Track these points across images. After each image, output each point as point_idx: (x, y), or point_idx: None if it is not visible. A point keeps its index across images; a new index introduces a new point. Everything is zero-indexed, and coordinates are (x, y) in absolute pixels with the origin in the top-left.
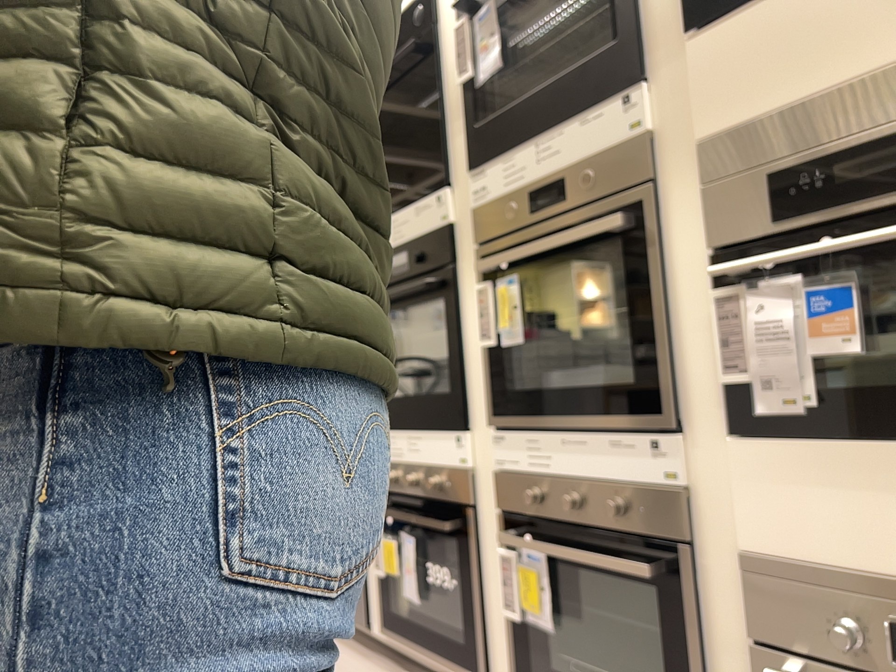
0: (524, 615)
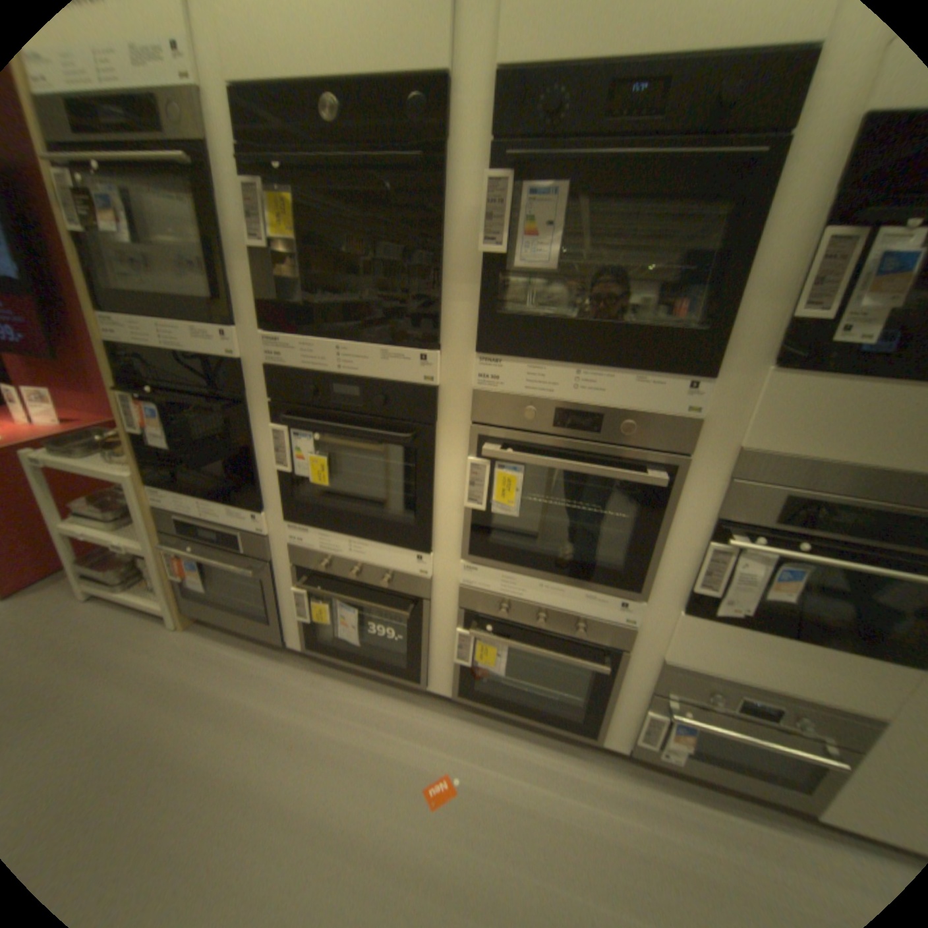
0: (474, 663)
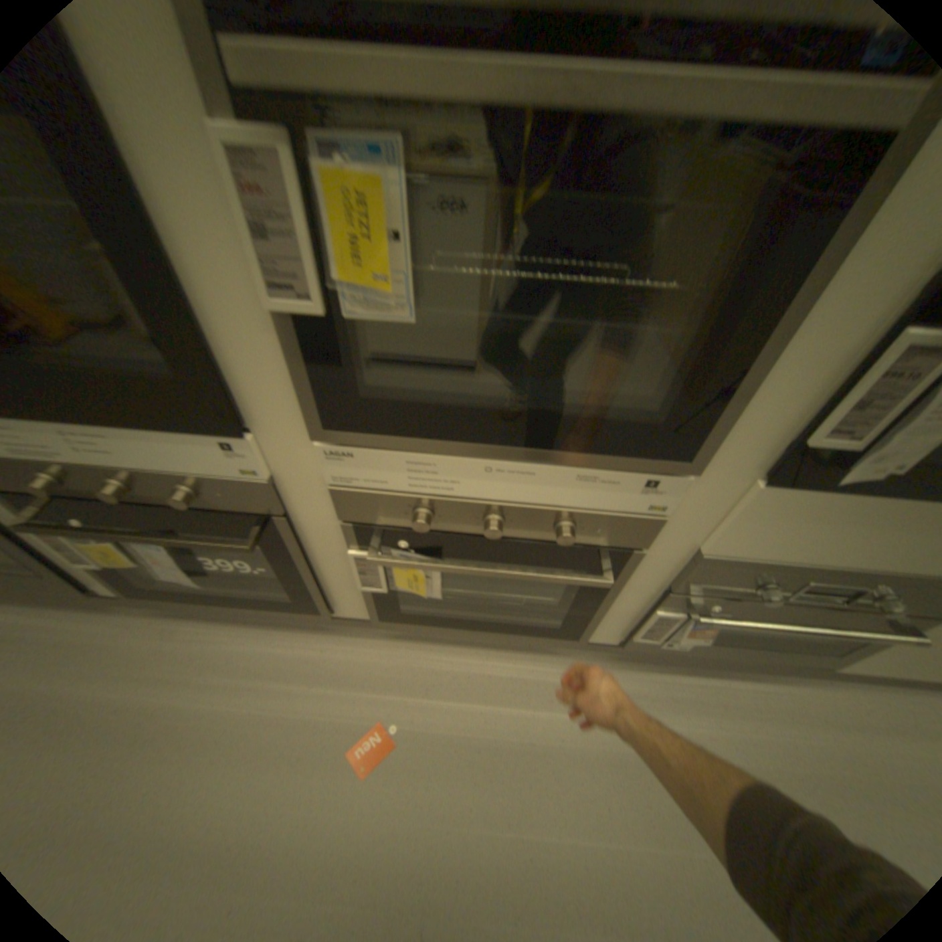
0: (389, 585)
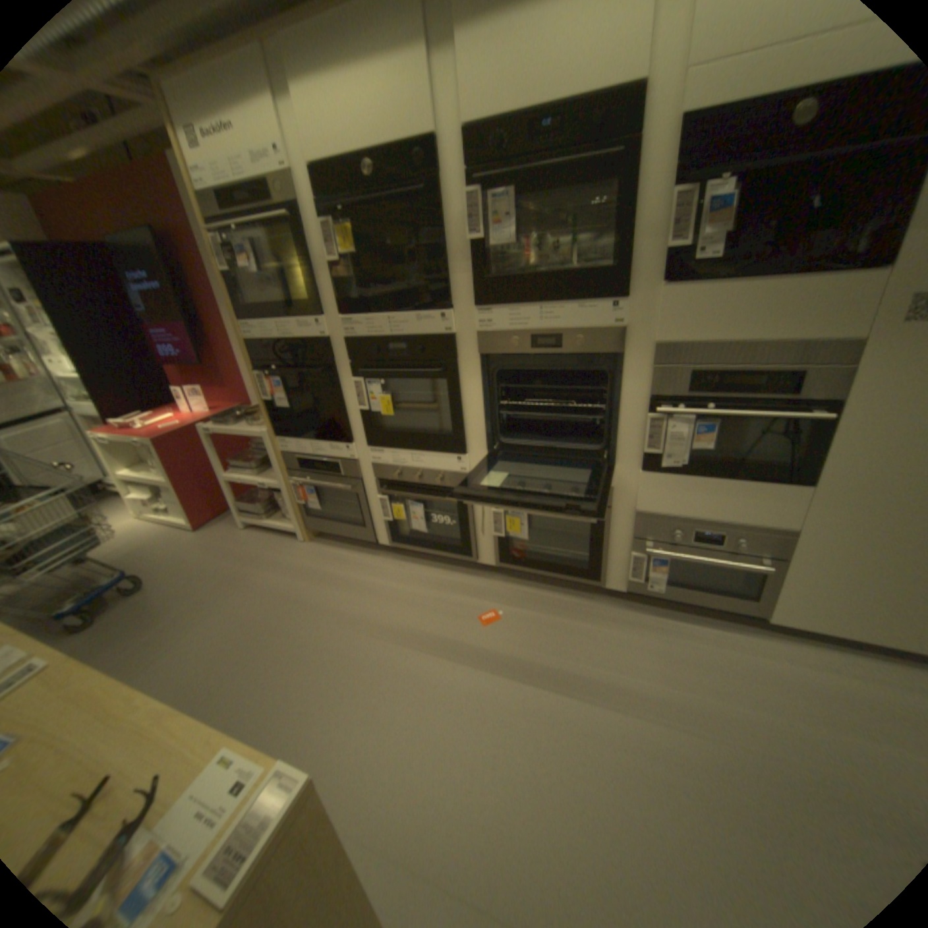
0: (505, 534)
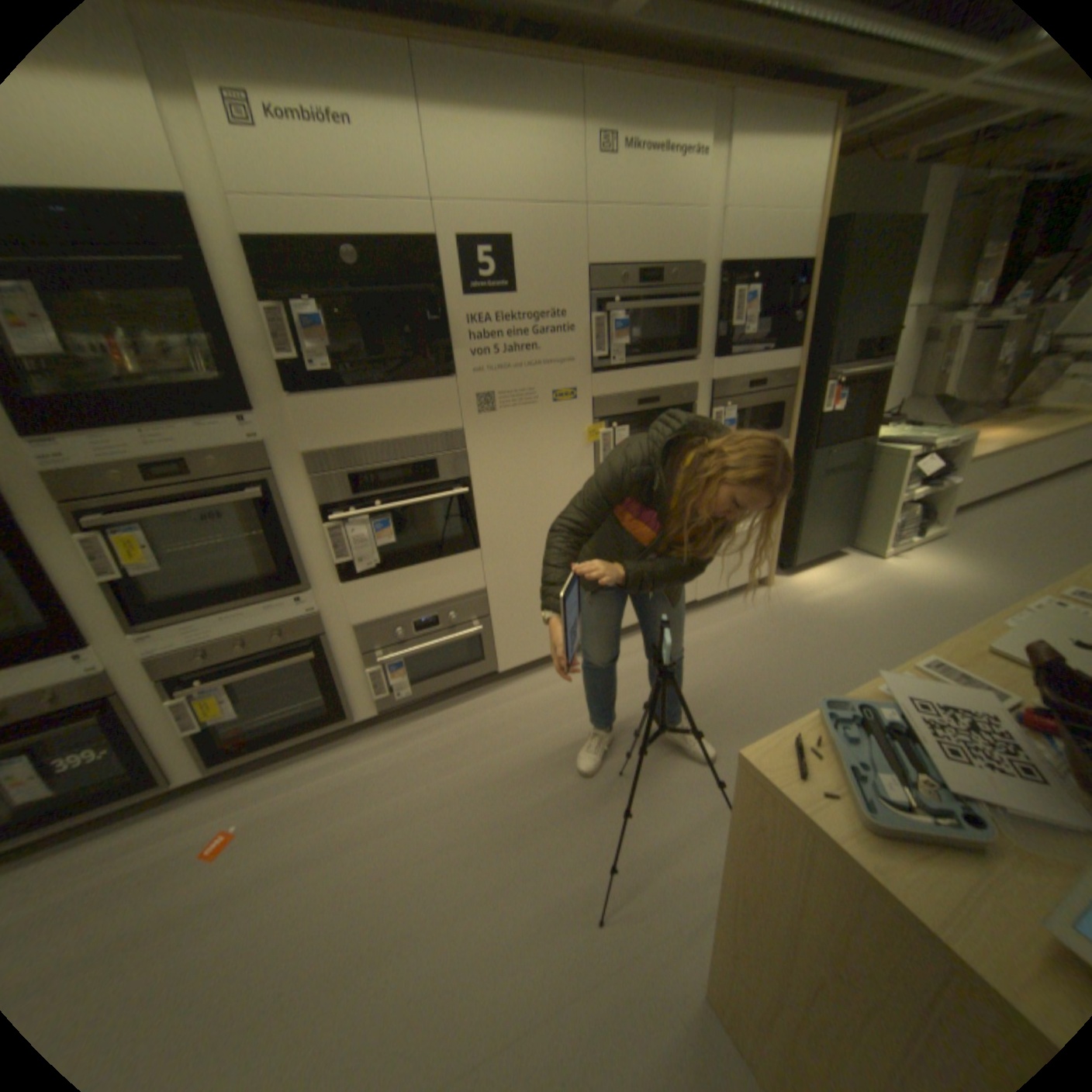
0: (199, 727)
